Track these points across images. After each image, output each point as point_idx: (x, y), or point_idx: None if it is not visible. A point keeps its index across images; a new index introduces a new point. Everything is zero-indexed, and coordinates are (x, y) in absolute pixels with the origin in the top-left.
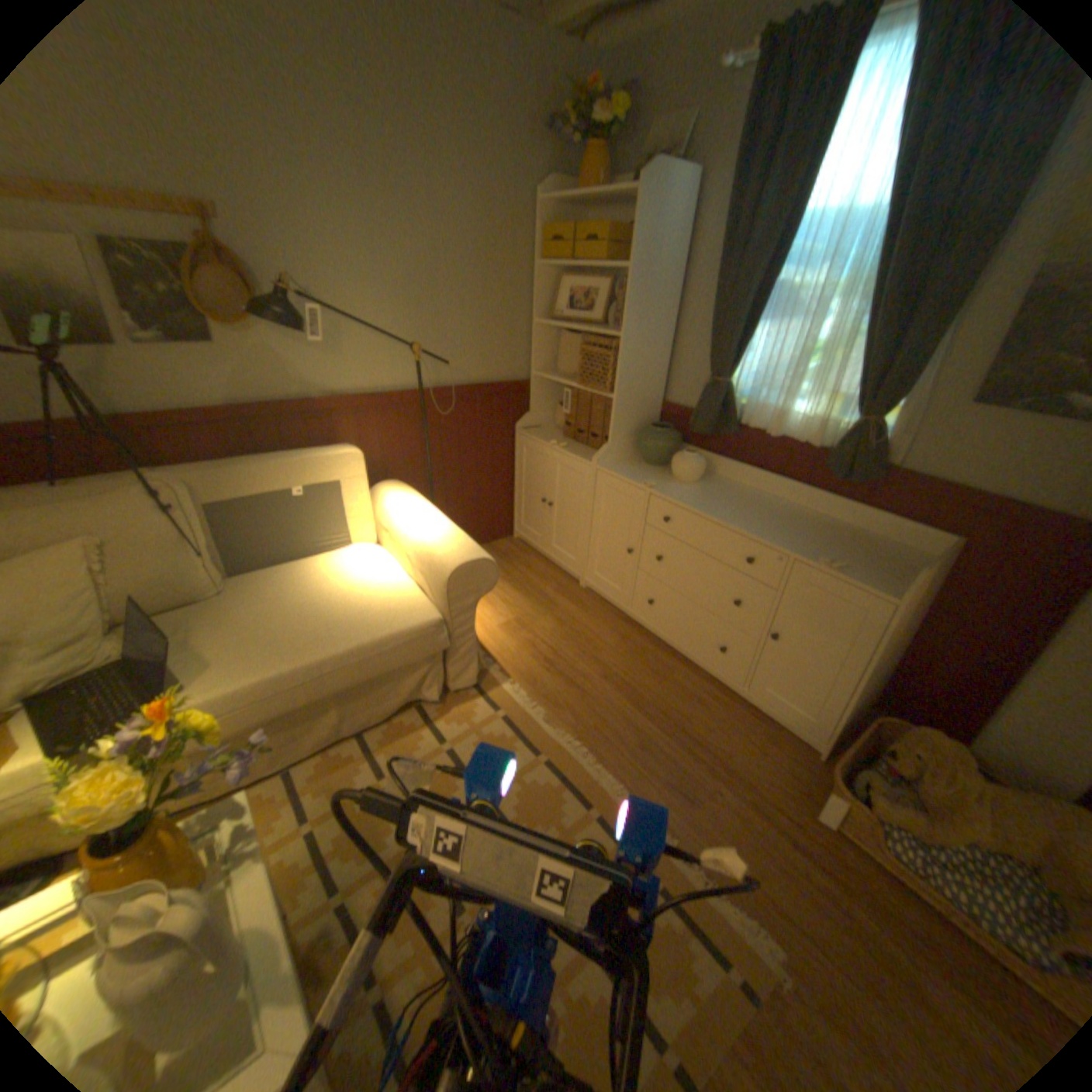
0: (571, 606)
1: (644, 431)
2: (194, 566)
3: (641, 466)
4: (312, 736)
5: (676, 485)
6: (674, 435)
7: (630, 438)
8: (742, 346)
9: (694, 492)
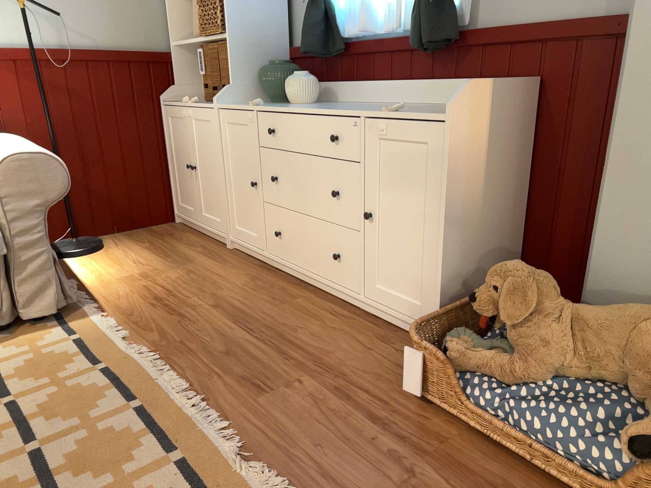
0: (209, 261)
1: (262, 68)
2: None
3: (264, 104)
4: None
5: (287, 105)
6: (290, 67)
7: (255, 82)
8: None
9: (301, 106)
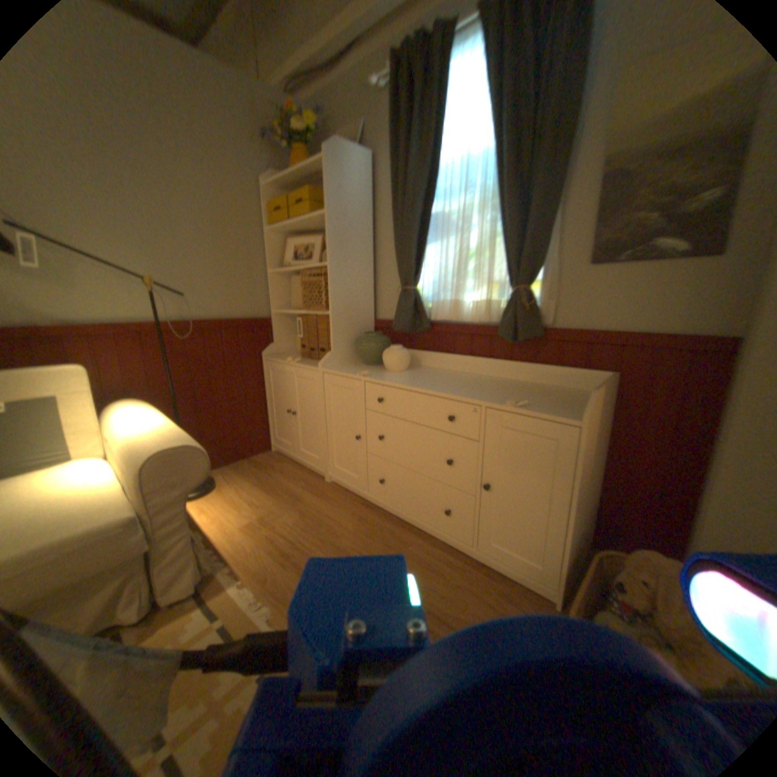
0: (316, 499)
1: (359, 337)
2: None
3: (361, 366)
4: None
5: (388, 373)
6: (383, 337)
7: (351, 346)
8: (421, 261)
9: (402, 375)
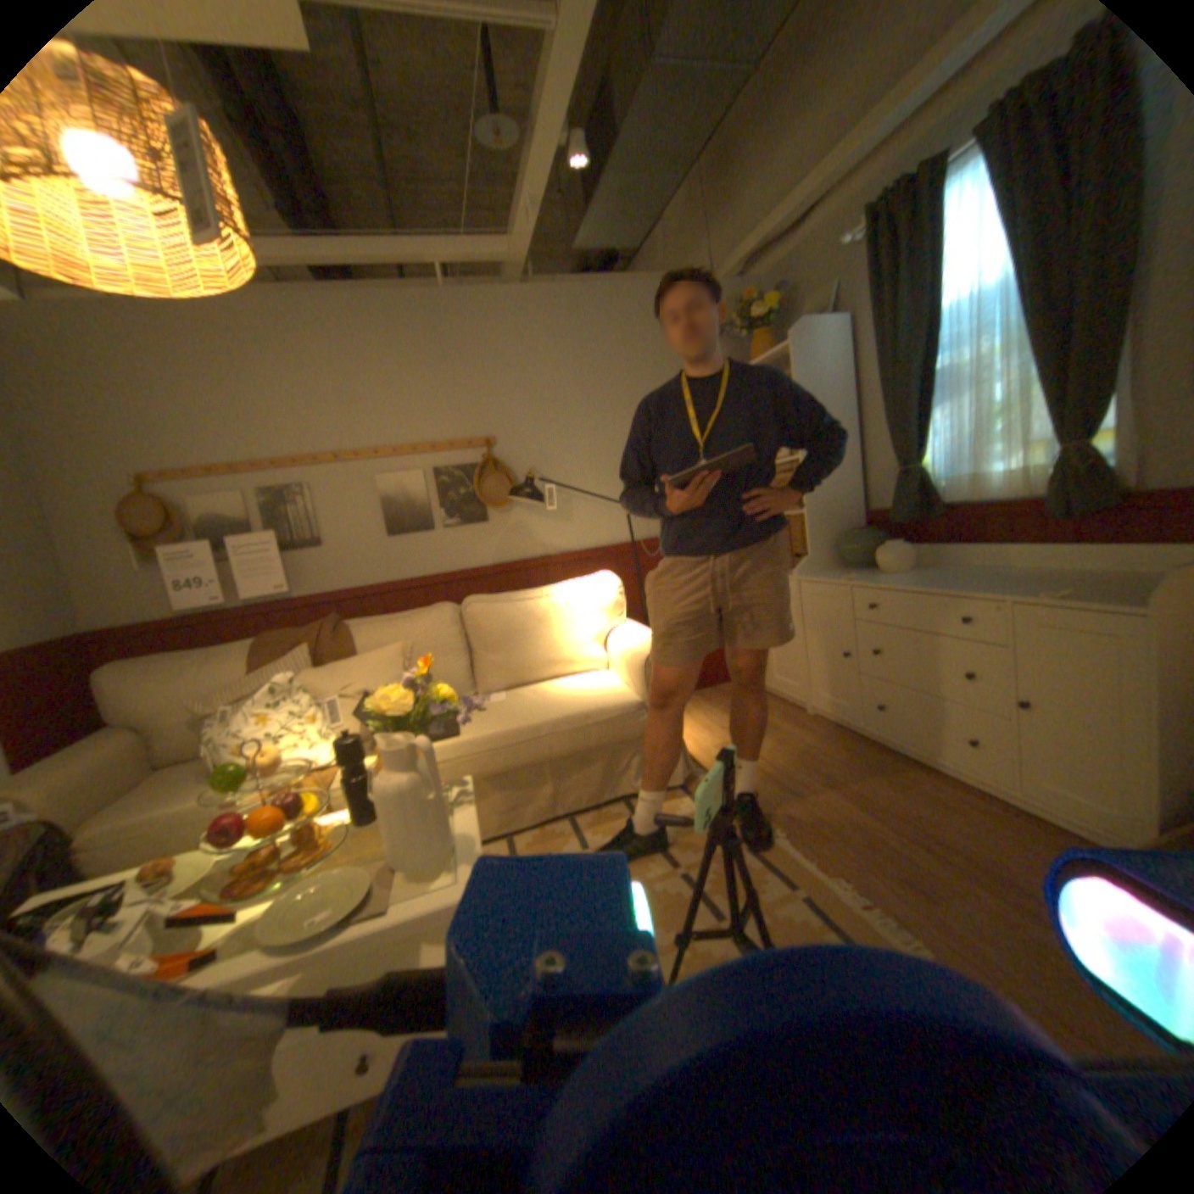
0: (797, 730)
1: (844, 536)
2: (462, 667)
3: (849, 570)
4: (533, 805)
5: (884, 575)
6: (877, 532)
7: (834, 548)
8: (924, 431)
9: (903, 576)
